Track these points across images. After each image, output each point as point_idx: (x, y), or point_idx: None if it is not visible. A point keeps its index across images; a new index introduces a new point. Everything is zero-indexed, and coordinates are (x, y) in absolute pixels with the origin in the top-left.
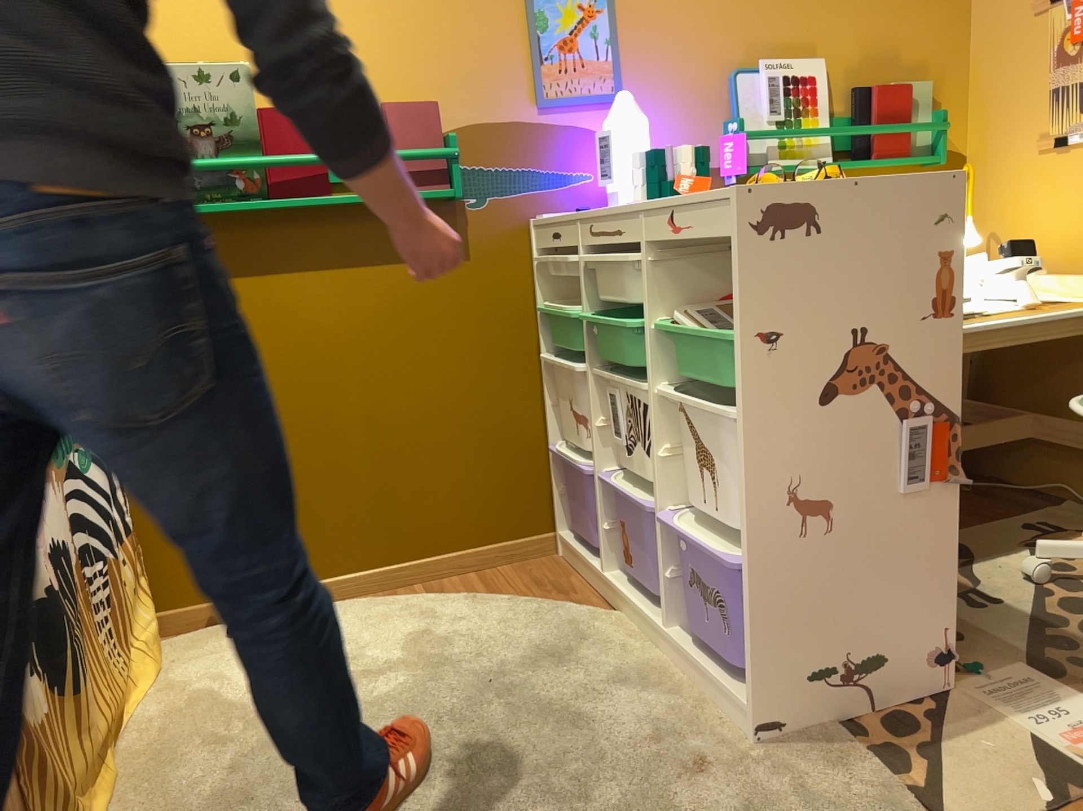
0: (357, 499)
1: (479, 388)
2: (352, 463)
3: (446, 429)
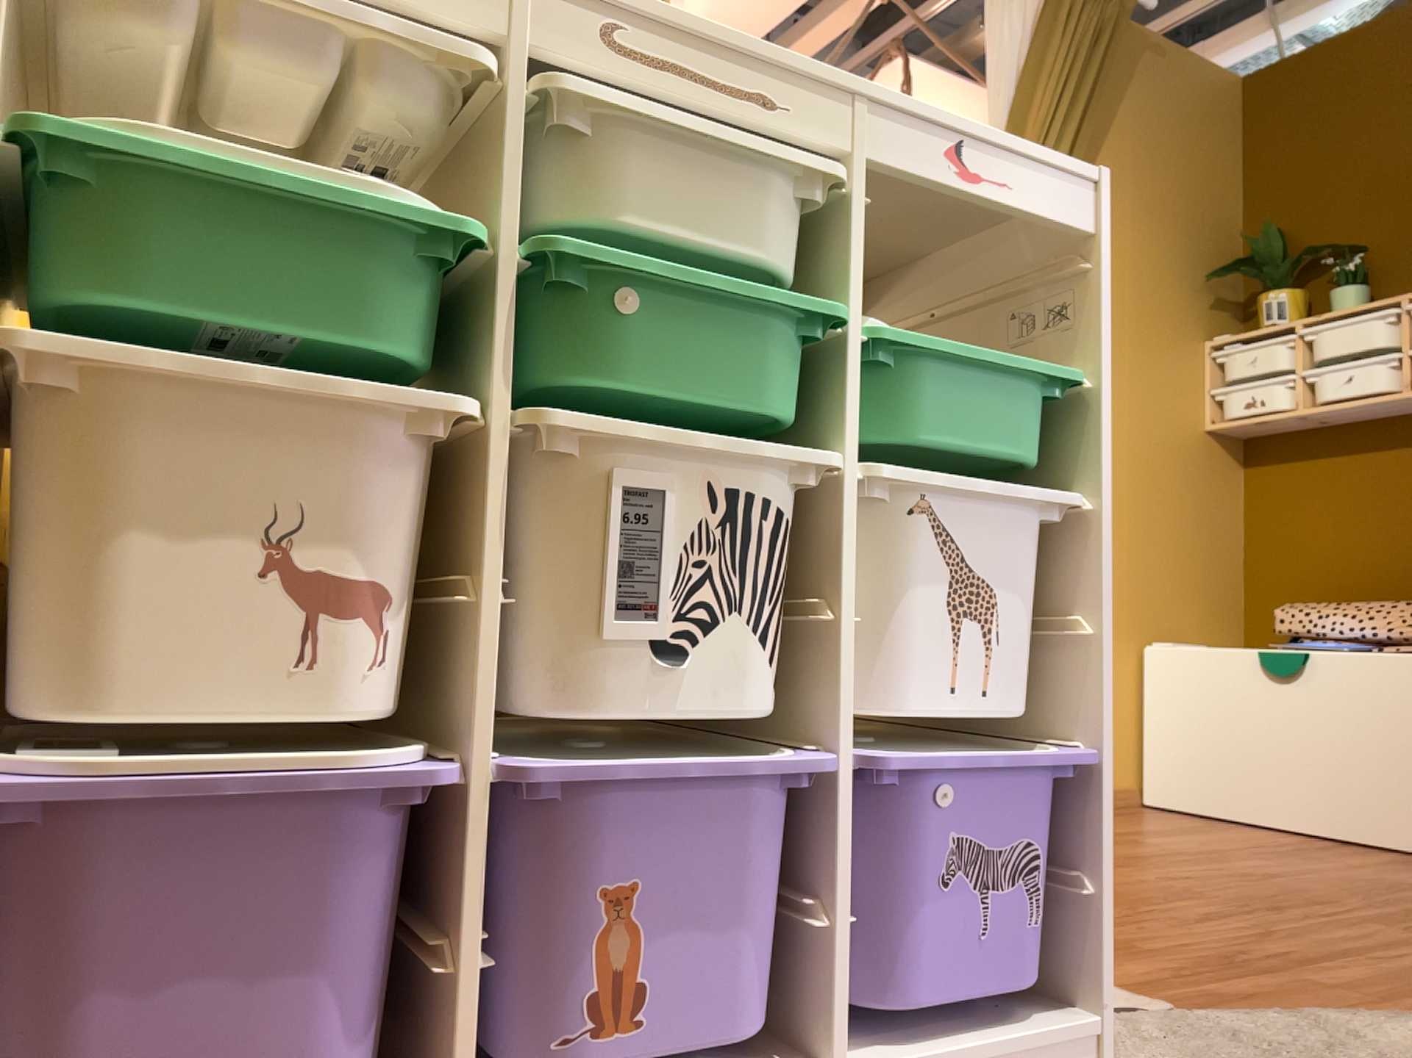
0: None
1: None
2: None
3: None
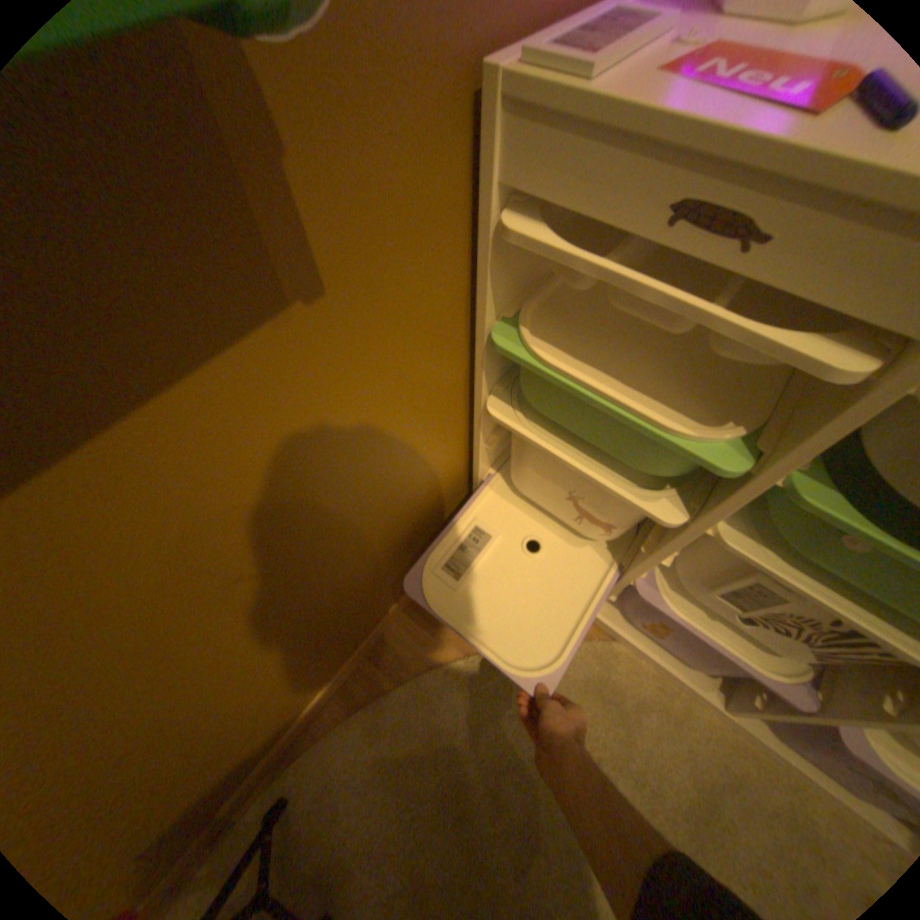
0: (268, 709)
1: (393, 495)
2: (239, 712)
3: (358, 567)
